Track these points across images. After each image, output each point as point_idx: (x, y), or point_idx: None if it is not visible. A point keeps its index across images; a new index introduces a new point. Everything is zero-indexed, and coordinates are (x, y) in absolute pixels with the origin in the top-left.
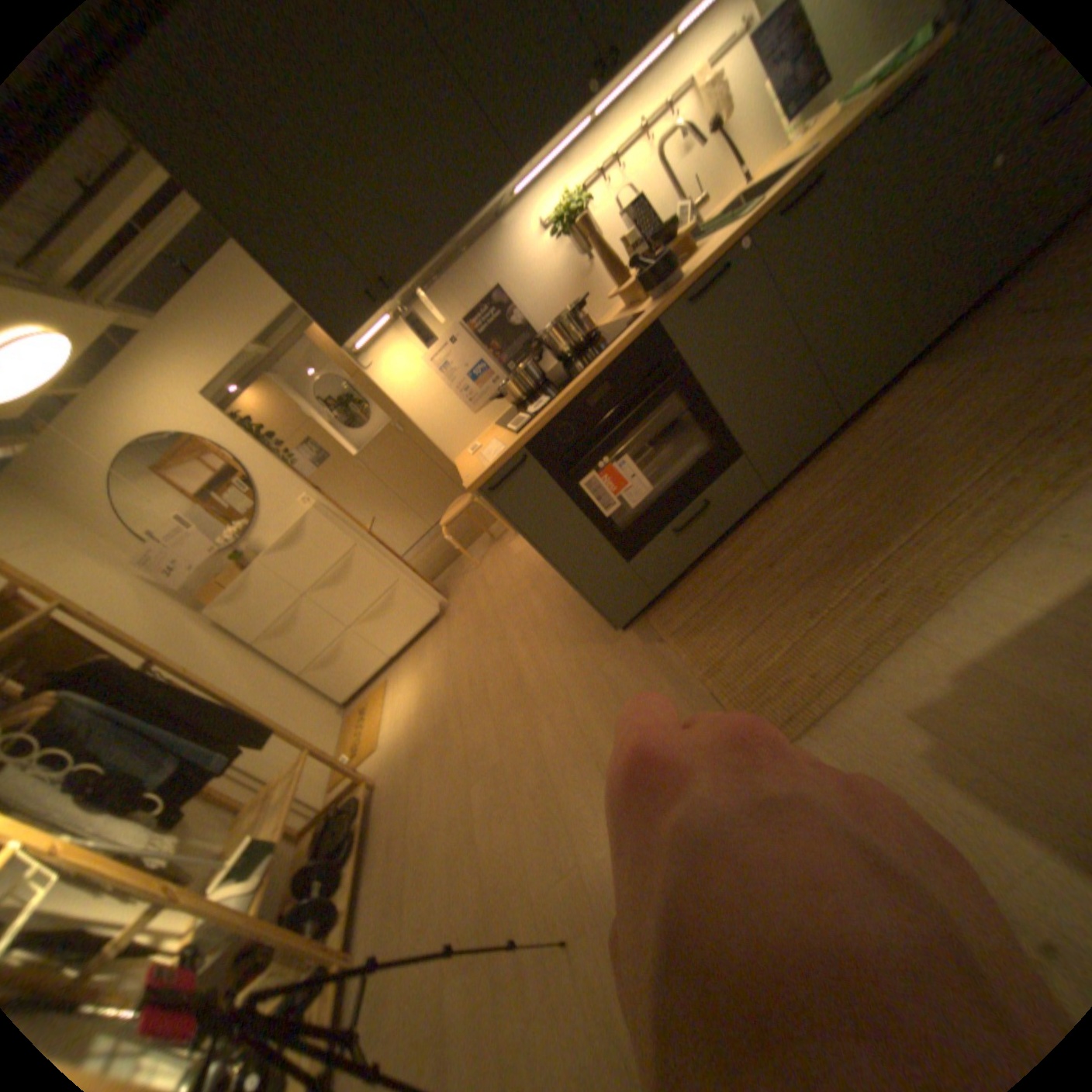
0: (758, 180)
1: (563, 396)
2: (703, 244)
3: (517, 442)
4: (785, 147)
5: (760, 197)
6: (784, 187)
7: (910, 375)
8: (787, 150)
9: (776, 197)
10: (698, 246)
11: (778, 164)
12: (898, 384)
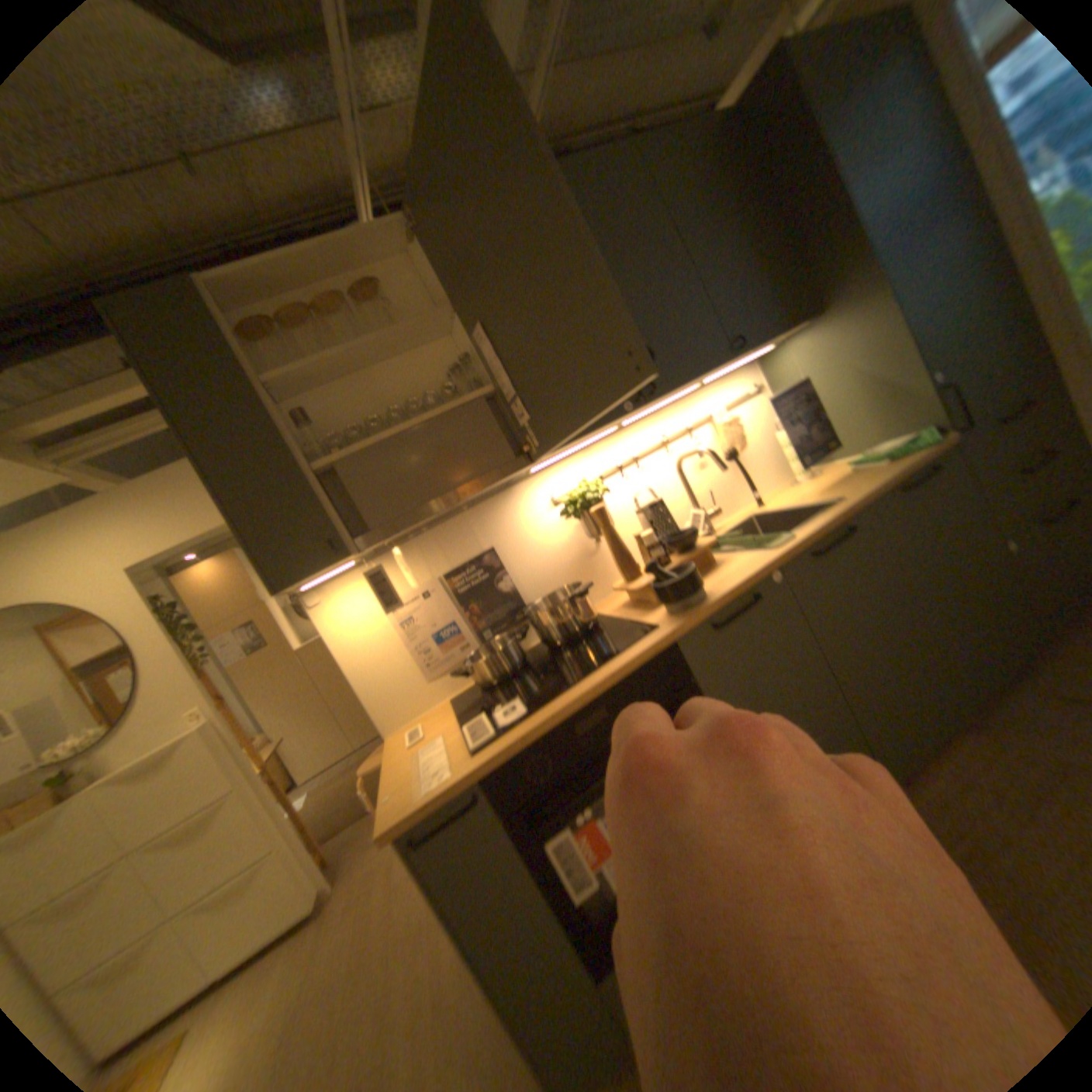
0: (775, 509)
1: (546, 715)
2: (725, 562)
3: (471, 775)
4: (795, 484)
5: (791, 533)
6: (816, 530)
7: (957, 743)
8: (800, 488)
9: (809, 538)
10: (718, 561)
11: (794, 499)
12: (945, 753)
